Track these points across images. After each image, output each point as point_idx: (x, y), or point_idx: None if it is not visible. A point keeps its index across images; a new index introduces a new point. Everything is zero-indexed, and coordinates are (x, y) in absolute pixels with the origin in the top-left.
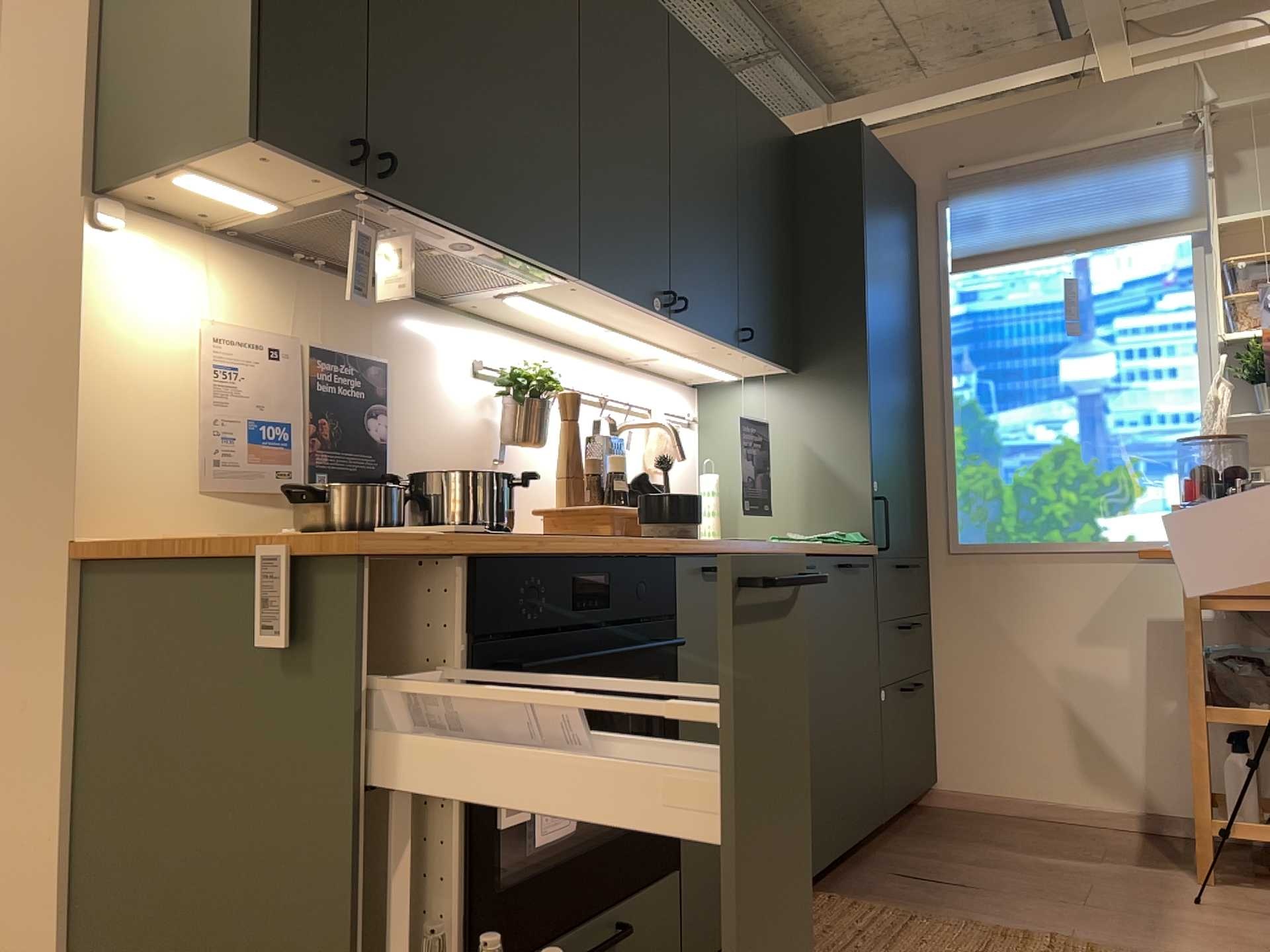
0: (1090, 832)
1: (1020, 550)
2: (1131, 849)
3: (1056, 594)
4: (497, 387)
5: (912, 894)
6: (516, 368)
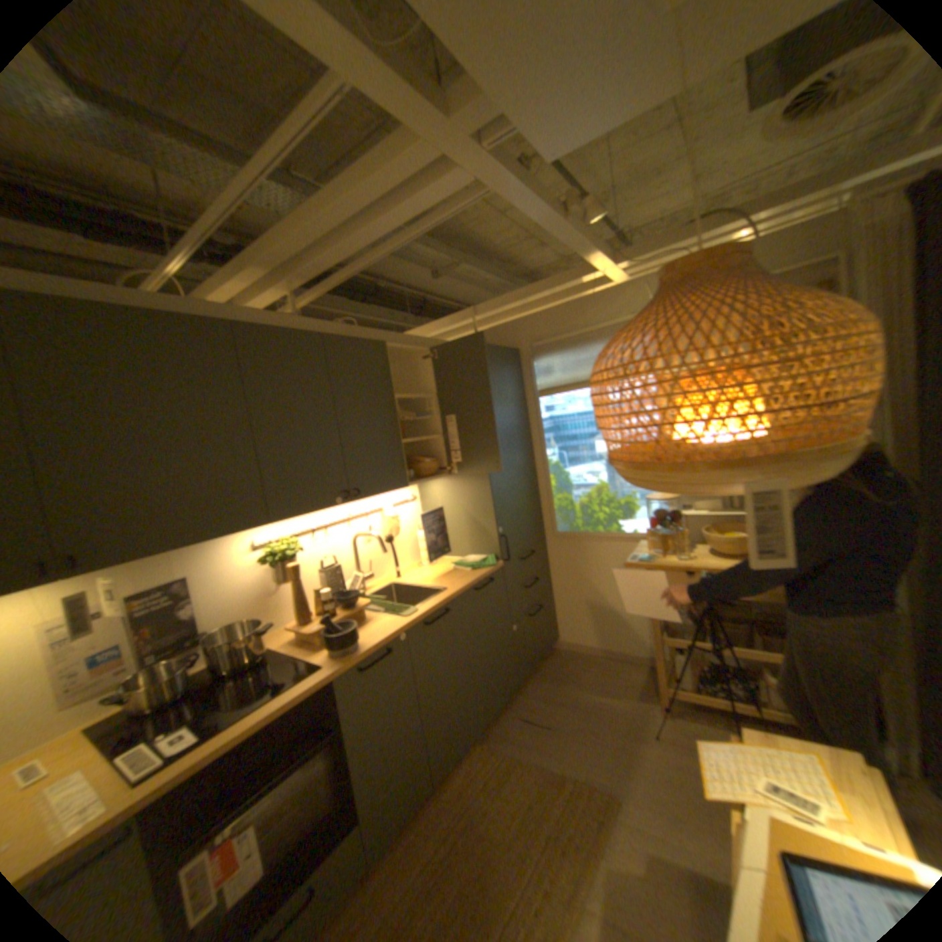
0: (624, 670)
1: (584, 536)
2: (638, 686)
3: (602, 557)
4: (262, 561)
5: (522, 741)
6: (273, 546)
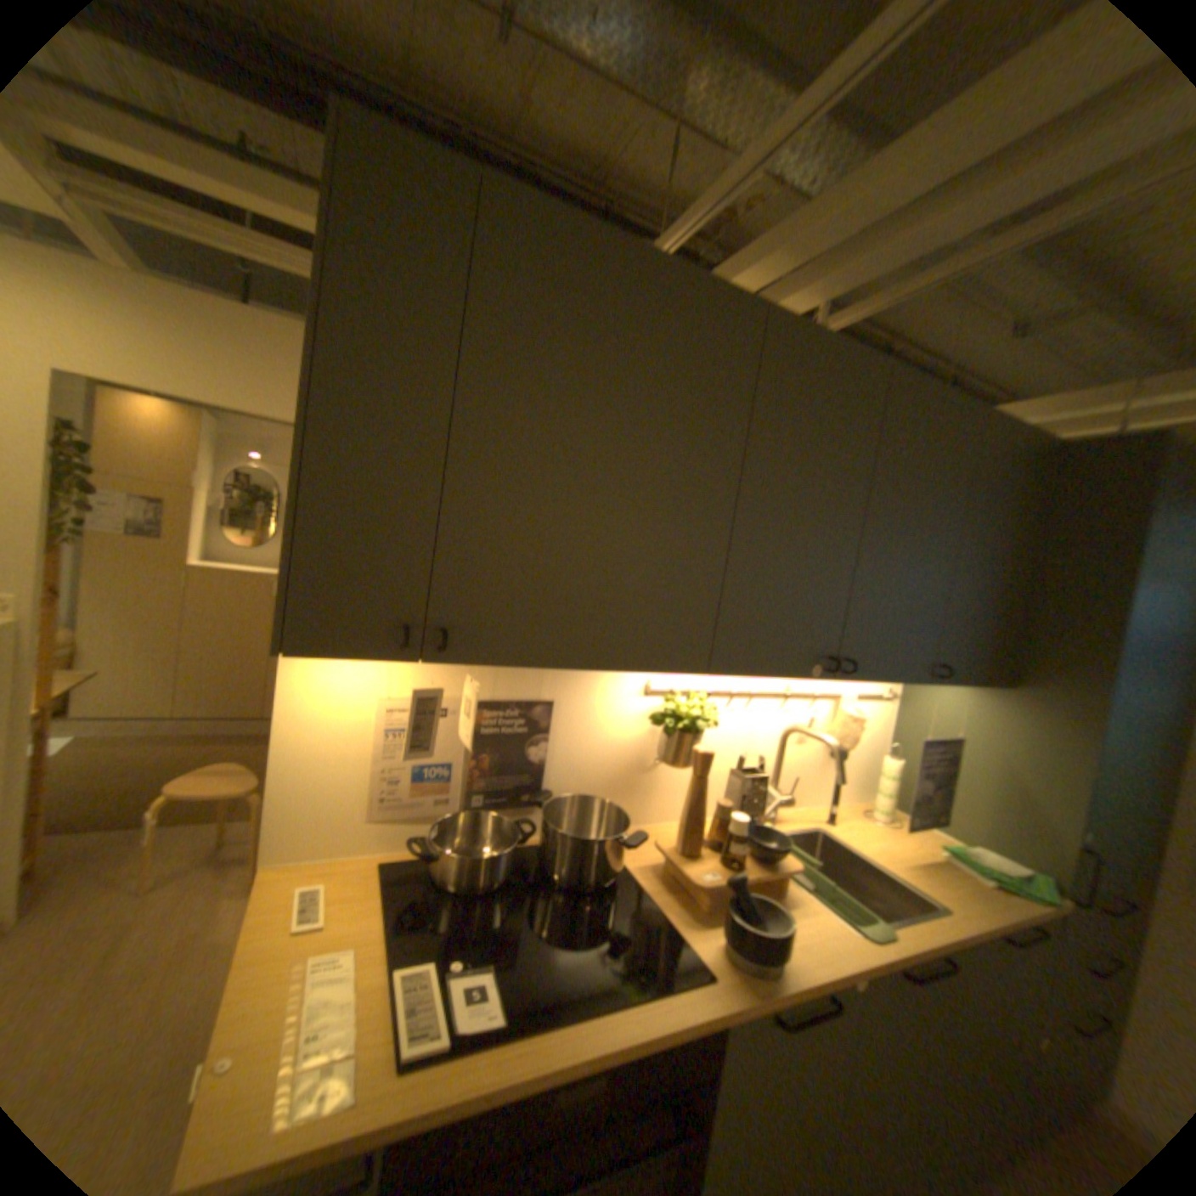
0: None
1: None
2: None
3: None
4: (655, 717)
5: None
6: (677, 700)
